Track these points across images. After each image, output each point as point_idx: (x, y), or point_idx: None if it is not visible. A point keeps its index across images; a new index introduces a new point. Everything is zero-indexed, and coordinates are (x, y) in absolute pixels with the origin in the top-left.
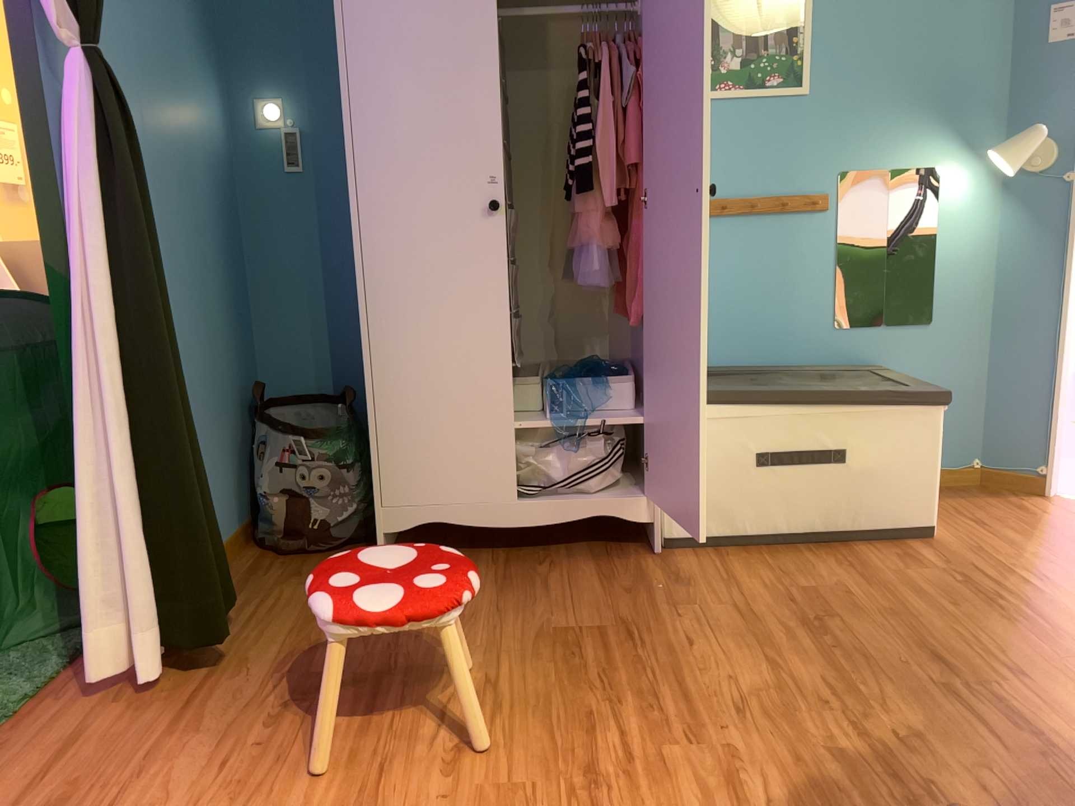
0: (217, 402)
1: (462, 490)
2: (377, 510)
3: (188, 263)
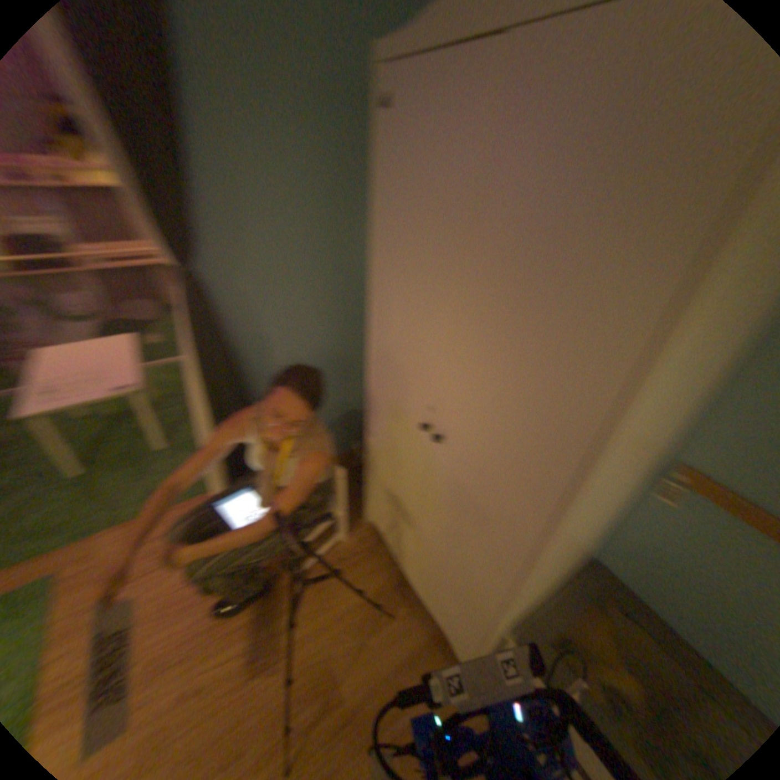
0: (348, 402)
1: (392, 540)
2: (366, 507)
3: (333, 341)
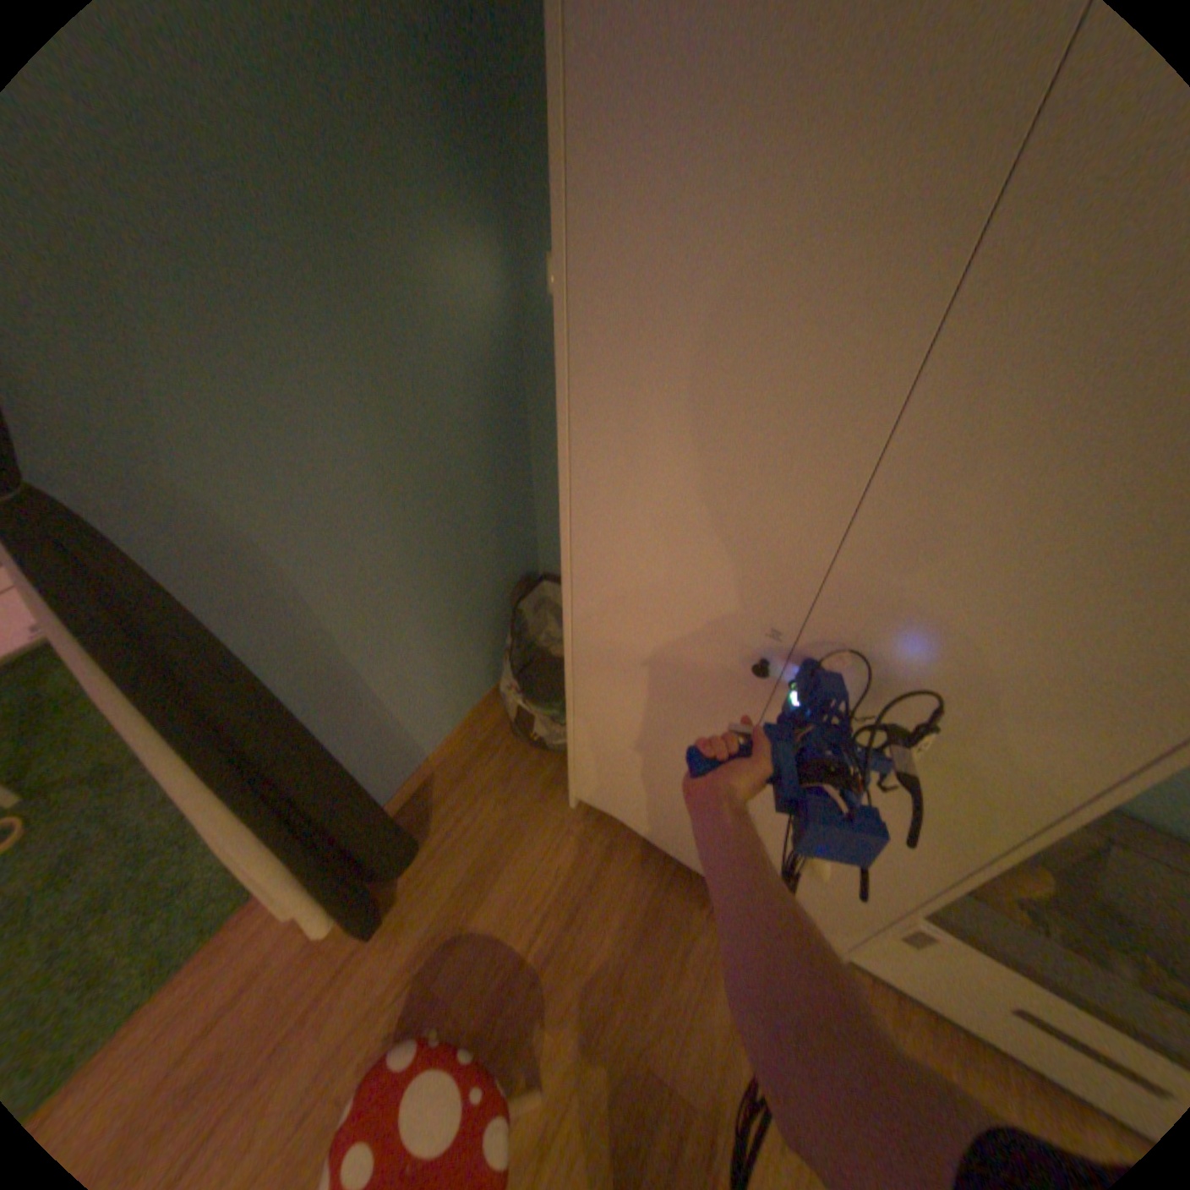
0: (466, 619)
1: (651, 824)
2: (575, 786)
3: (418, 522)
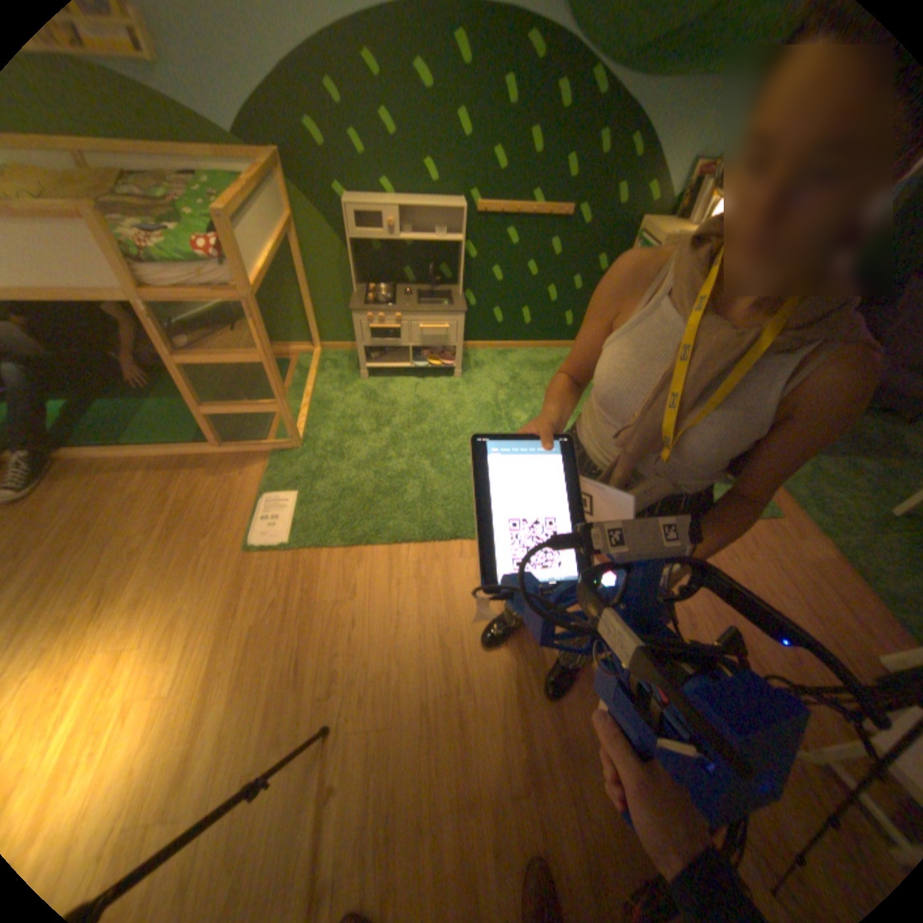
0: None
1: None
2: None
3: None
